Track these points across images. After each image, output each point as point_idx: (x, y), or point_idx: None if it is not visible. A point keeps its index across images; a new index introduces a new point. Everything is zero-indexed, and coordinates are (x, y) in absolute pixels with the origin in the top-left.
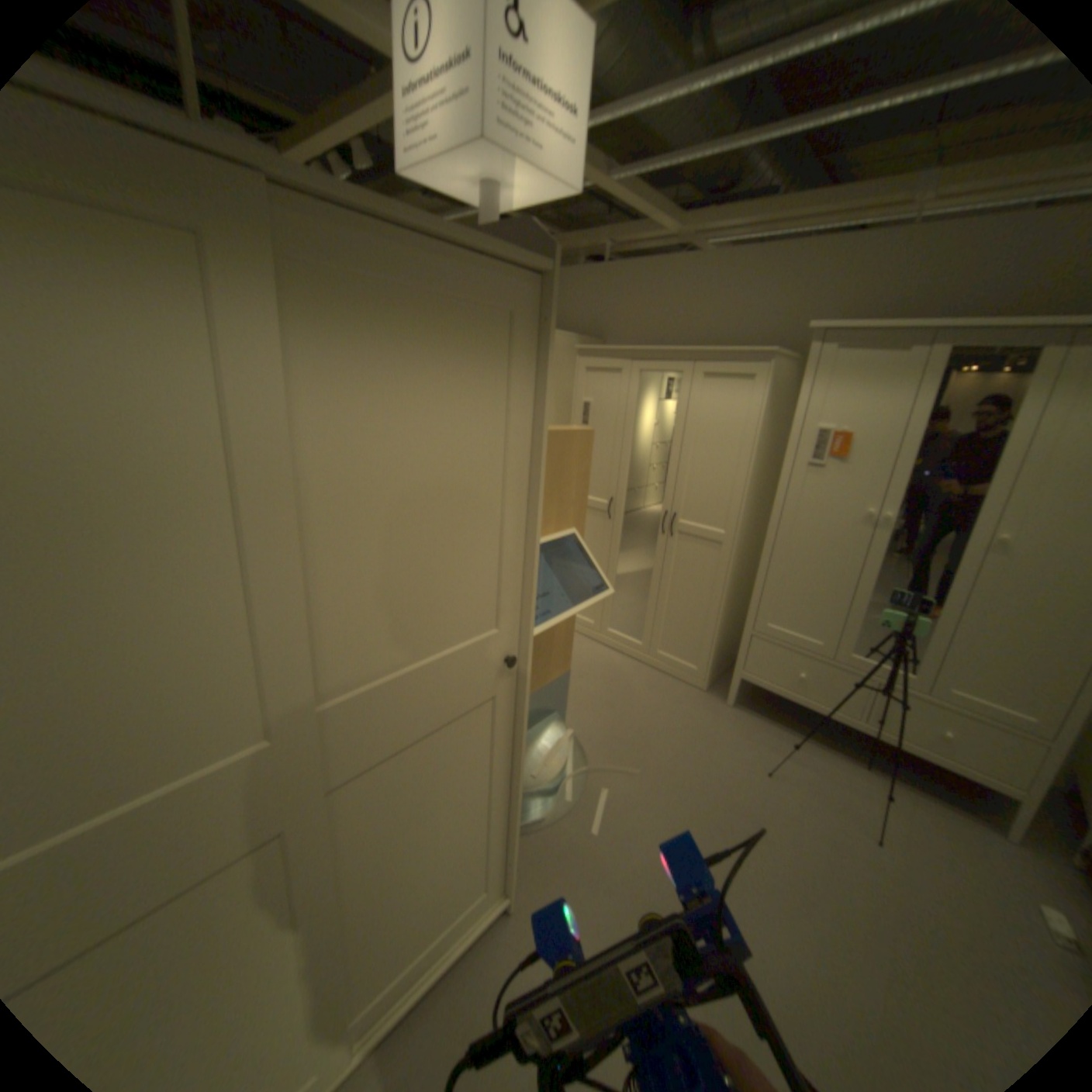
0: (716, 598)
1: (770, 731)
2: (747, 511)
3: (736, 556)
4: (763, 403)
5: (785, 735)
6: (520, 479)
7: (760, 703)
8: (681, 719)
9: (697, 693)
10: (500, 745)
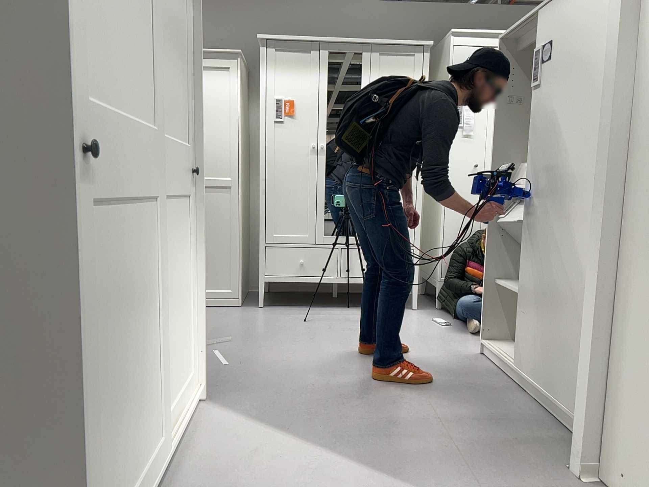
0: (234, 229)
1: (292, 310)
2: (242, 163)
3: (241, 196)
4: (238, 86)
5: (301, 309)
6: (189, 50)
7: (277, 303)
8: (235, 319)
9: (236, 308)
10: (191, 243)
